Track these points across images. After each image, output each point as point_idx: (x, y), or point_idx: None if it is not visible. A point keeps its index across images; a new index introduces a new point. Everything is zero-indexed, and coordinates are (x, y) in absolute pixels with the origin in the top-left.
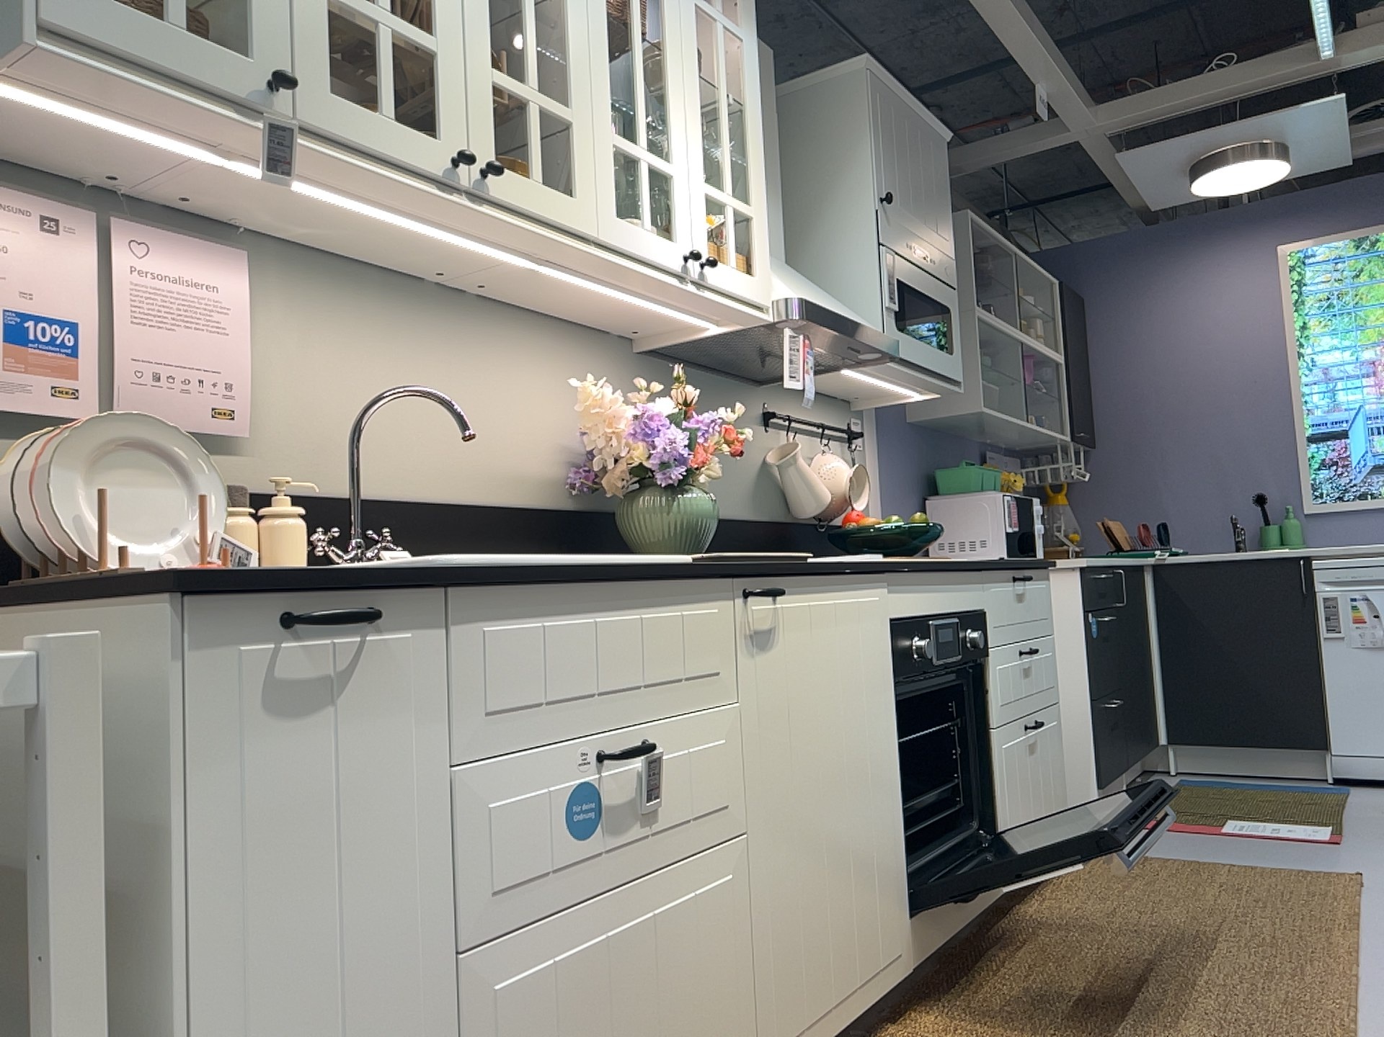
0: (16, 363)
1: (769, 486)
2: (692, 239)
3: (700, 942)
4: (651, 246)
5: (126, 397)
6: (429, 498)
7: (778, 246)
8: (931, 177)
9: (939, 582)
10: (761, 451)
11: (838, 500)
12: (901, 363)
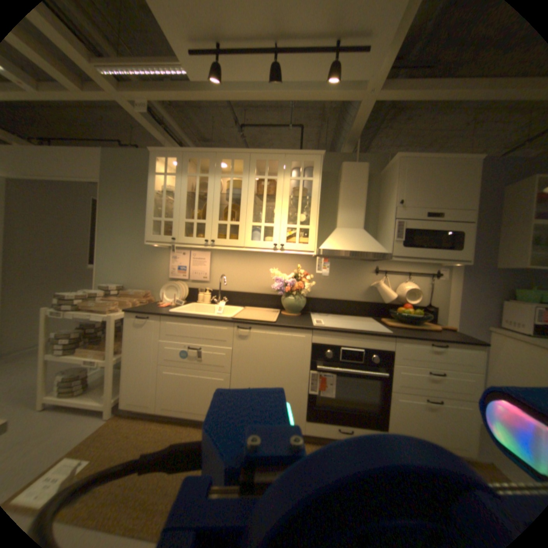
0: (178, 272)
1: (372, 292)
2: (278, 240)
3: (210, 387)
4: (261, 245)
5: (191, 276)
6: (243, 291)
7: (356, 225)
8: (453, 180)
9: (350, 337)
10: (369, 281)
11: (403, 299)
12: (407, 258)
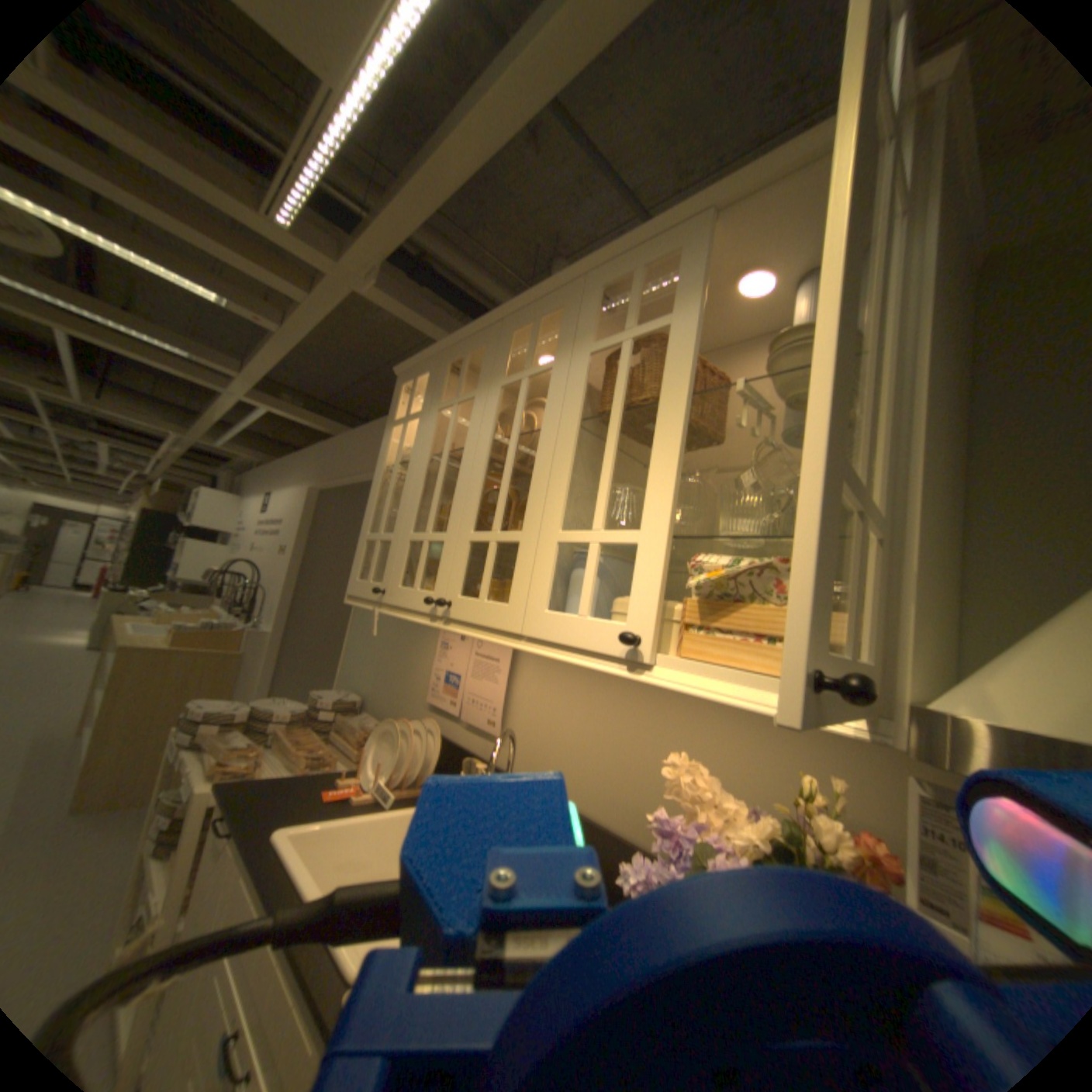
0: (445, 691)
1: None
2: (659, 614)
3: None
4: (584, 633)
5: (466, 709)
6: (593, 818)
7: None
8: None
9: None
10: None
11: None
12: None
